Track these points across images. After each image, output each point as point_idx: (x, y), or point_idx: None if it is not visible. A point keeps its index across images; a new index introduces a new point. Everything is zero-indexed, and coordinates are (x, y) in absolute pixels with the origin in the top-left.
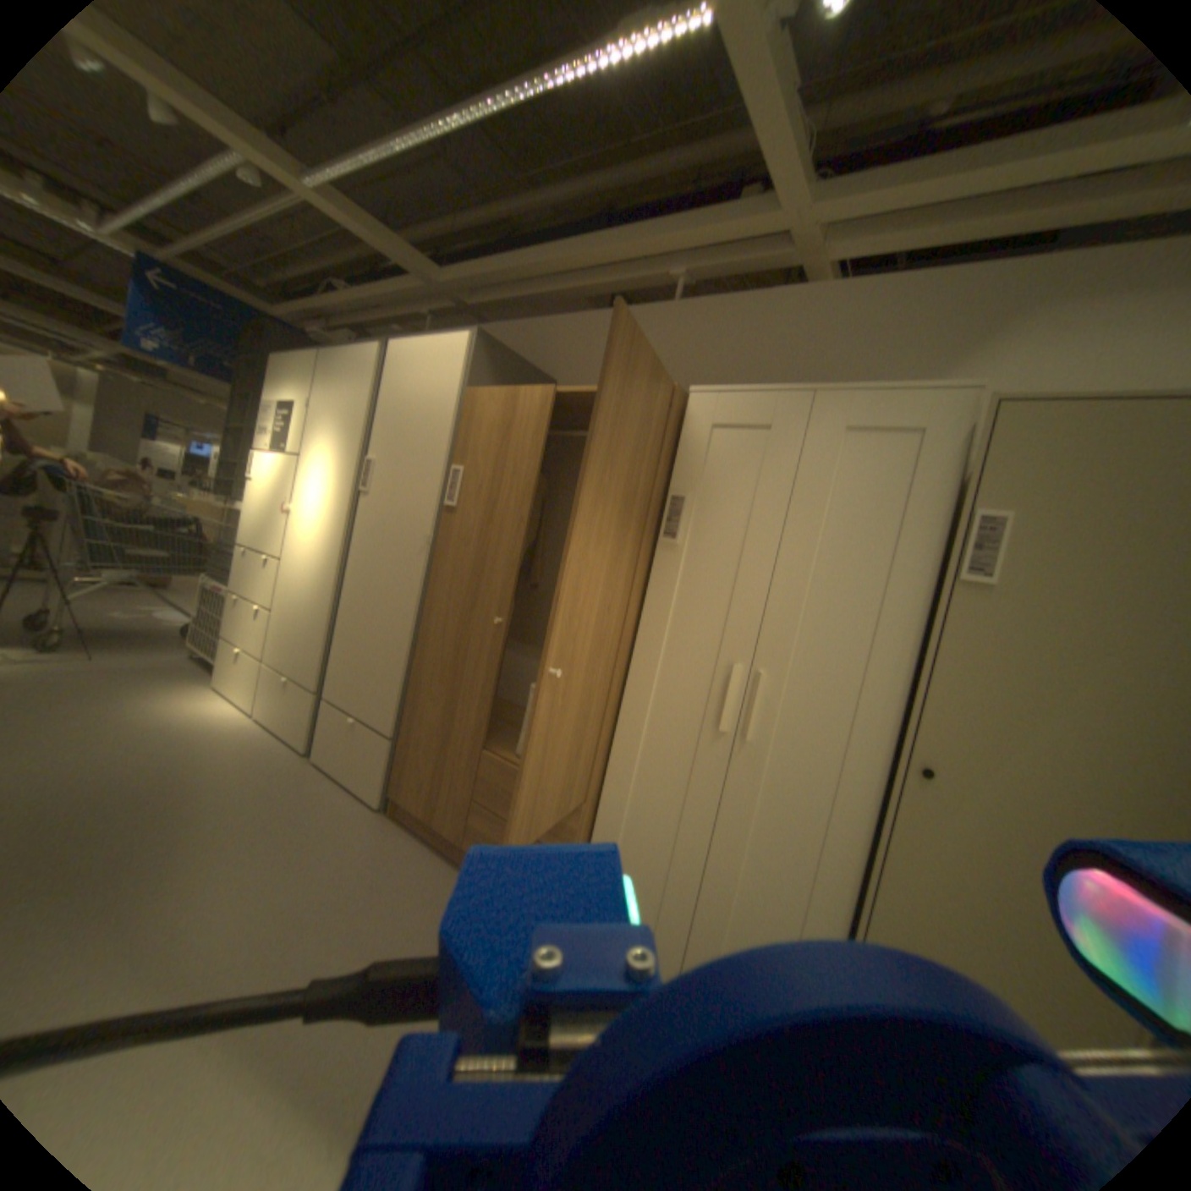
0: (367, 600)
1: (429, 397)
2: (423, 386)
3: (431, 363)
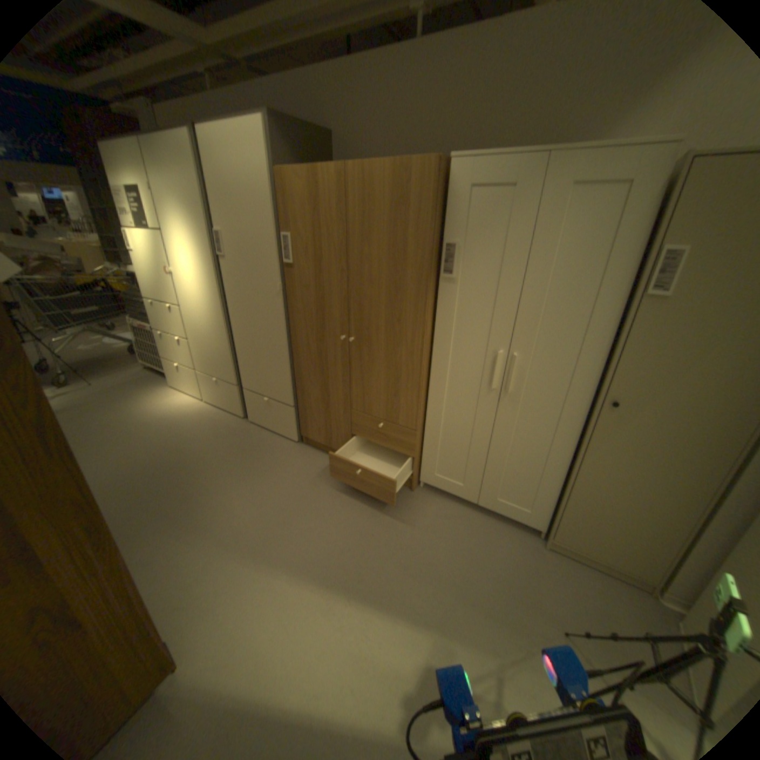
0: (253, 328)
1: (249, 176)
2: (241, 166)
3: (242, 145)
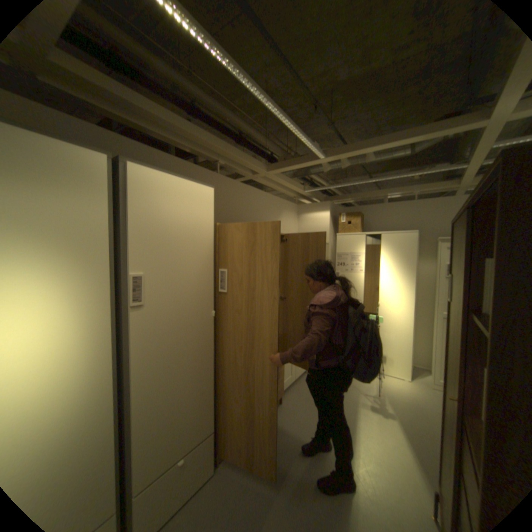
0: (172, 377)
1: (195, 225)
2: (188, 216)
3: (192, 201)
